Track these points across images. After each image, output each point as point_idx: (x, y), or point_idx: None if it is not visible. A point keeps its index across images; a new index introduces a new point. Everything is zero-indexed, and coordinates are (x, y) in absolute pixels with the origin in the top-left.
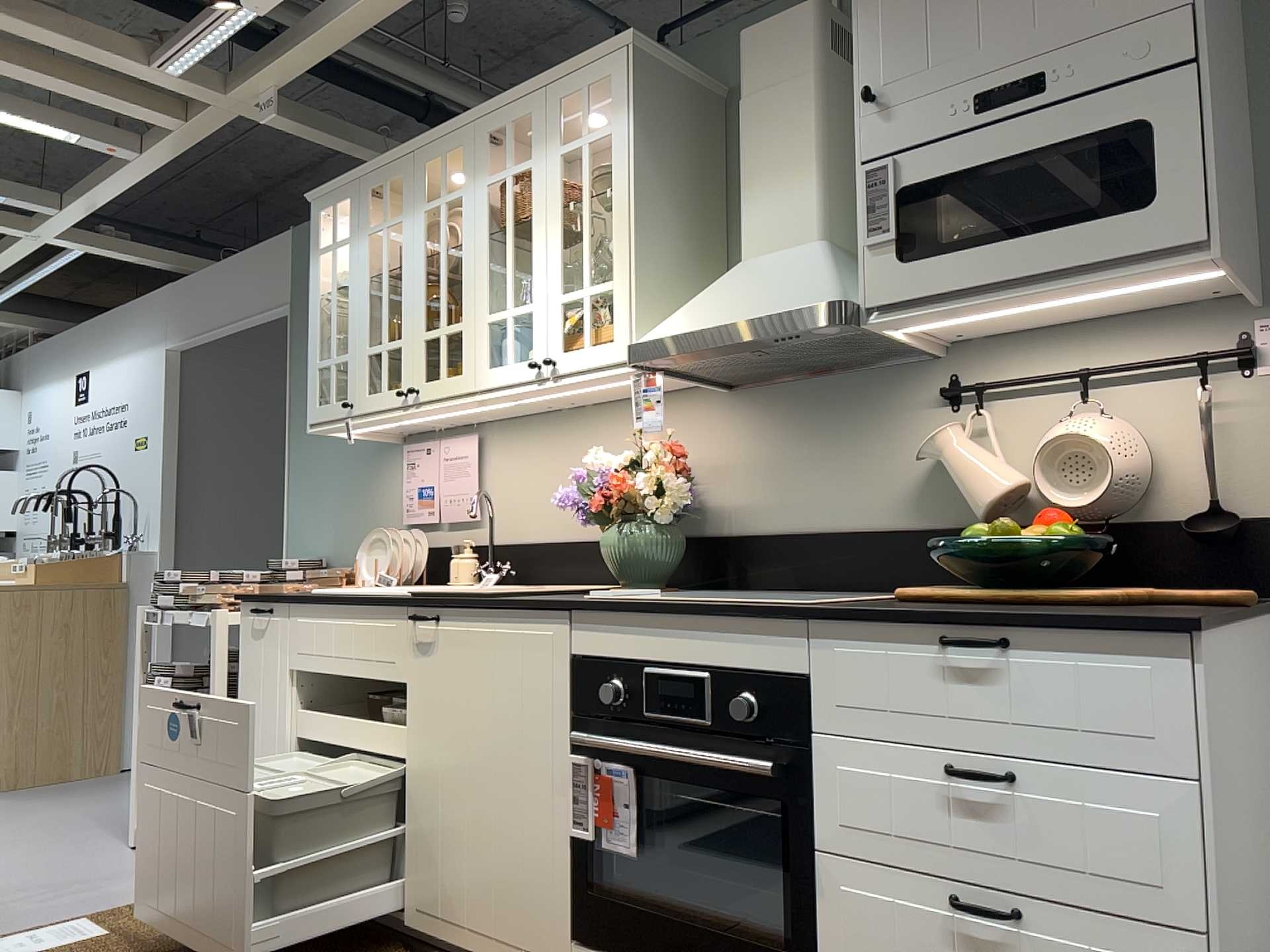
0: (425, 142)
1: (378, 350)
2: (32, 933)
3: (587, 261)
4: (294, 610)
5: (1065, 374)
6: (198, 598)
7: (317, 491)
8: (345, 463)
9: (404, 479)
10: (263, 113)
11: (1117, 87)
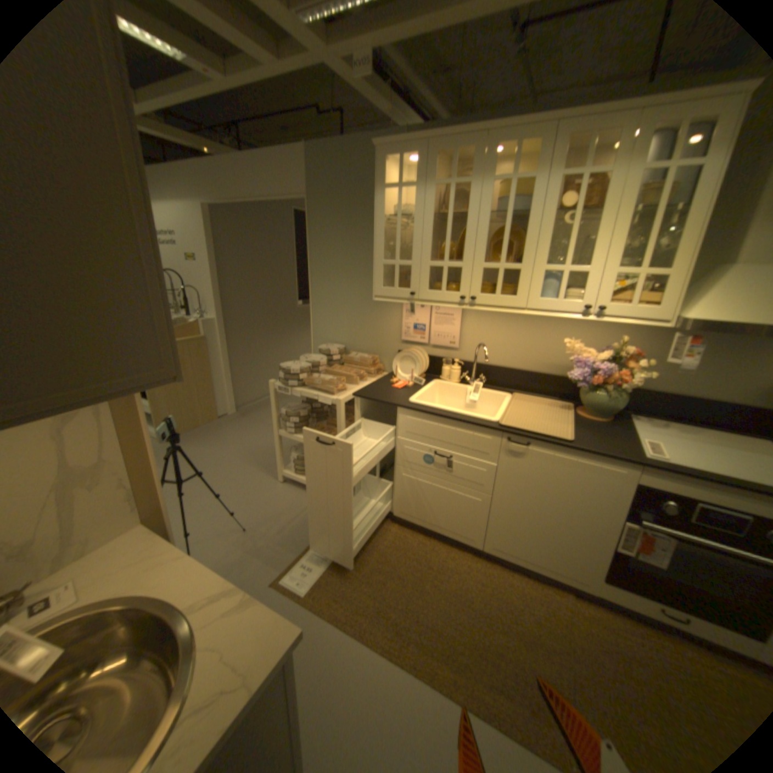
0: (502, 124)
1: (440, 266)
2: (298, 562)
3: (652, 252)
4: (403, 412)
5: None
6: (302, 378)
7: (333, 310)
8: (355, 299)
9: (404, 318)
10: (354, 67)
11: None
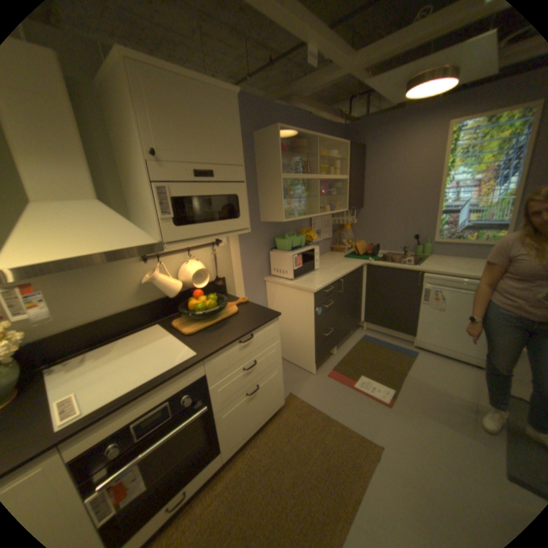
0: None
1: None
2: None
3: None
4: None
5: (184, 249)
6: None
7: None
8: None
9: None
10: None
11: (228, 181)
